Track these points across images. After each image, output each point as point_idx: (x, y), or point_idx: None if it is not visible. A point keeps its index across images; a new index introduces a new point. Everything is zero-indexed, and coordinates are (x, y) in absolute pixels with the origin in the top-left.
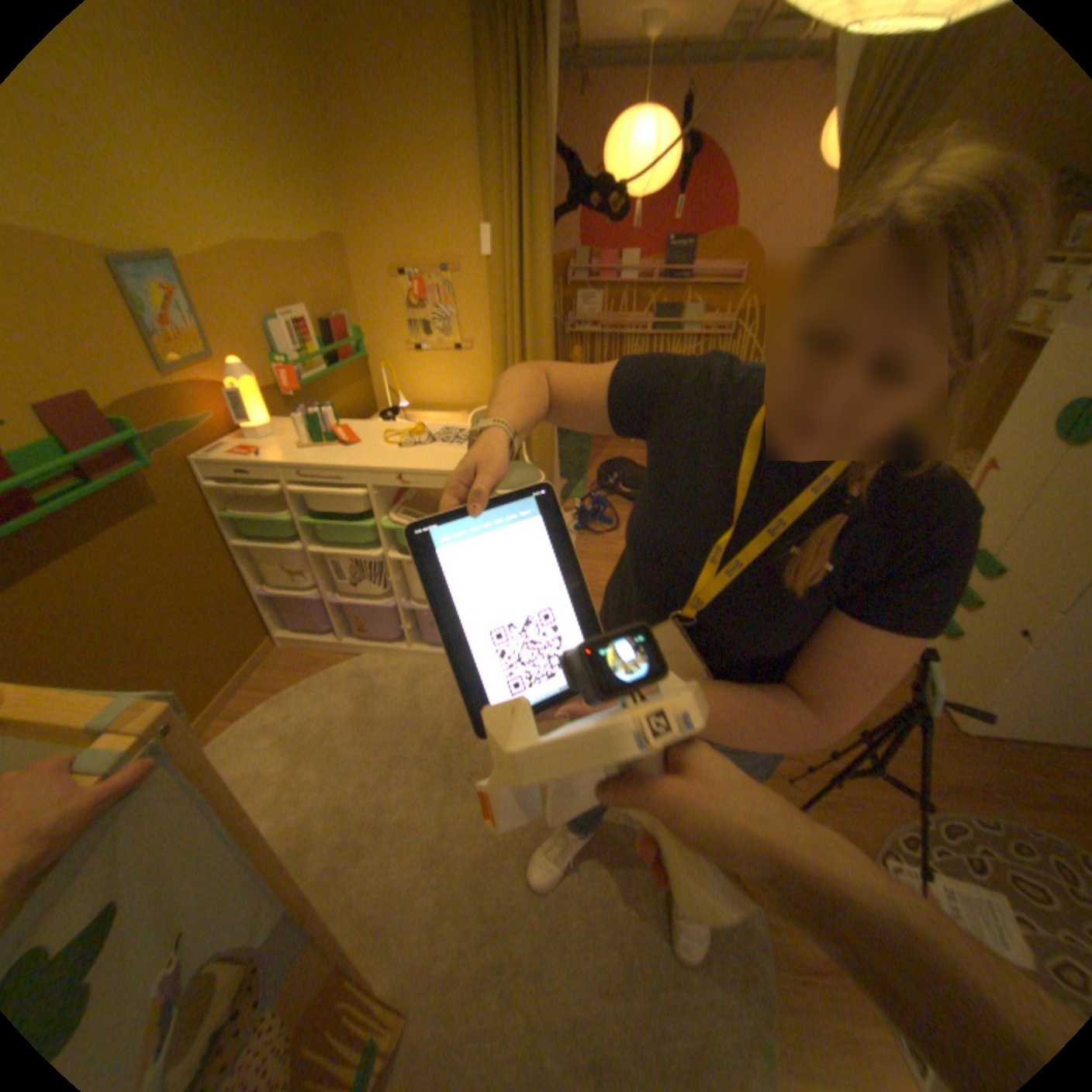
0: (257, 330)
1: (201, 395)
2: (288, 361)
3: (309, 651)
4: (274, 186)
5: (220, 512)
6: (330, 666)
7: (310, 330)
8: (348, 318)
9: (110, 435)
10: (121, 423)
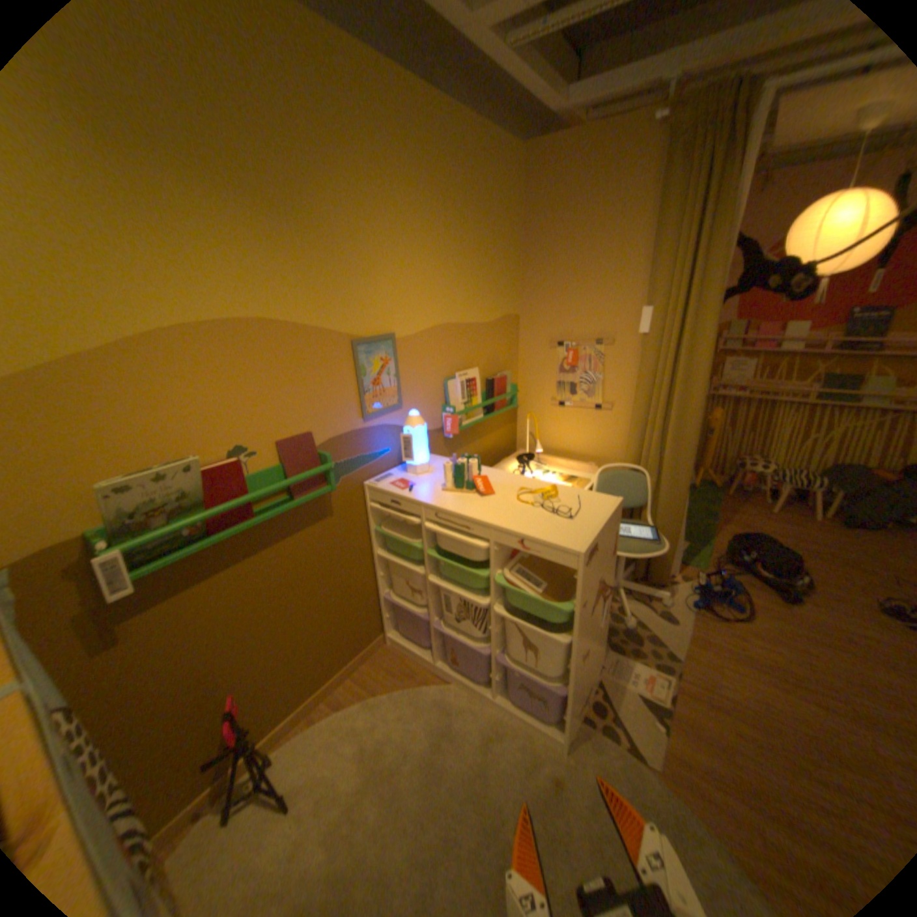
0: (439, 388)
1: (387, 435)
2: (456, 410)
3: (409, 660)
4: (478, 284)
5: (376, 527)
6: (421, 684)
7: (478, 387)
8: (510, 377)
9: (317, 465)
10: (328, 455)
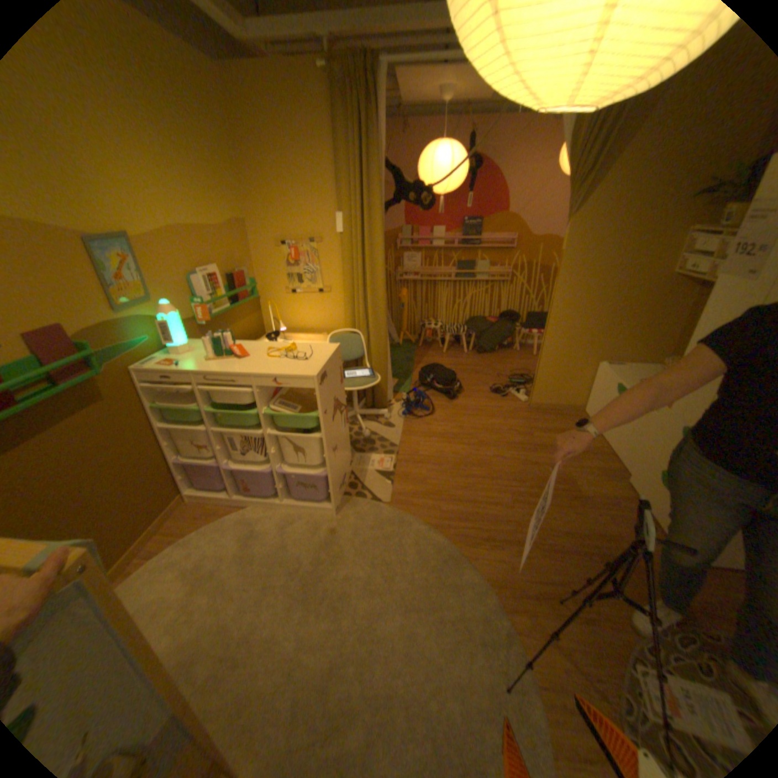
0: (183, 282)
1: (142, 325)
2: (203, 302)
3: (209, 505)
4: (200, 191)
5: (150, 405)
6: (223, 516)
7: (220, 281)
8: (247, 273)
9: (75, 354)
10: (84, 345)
